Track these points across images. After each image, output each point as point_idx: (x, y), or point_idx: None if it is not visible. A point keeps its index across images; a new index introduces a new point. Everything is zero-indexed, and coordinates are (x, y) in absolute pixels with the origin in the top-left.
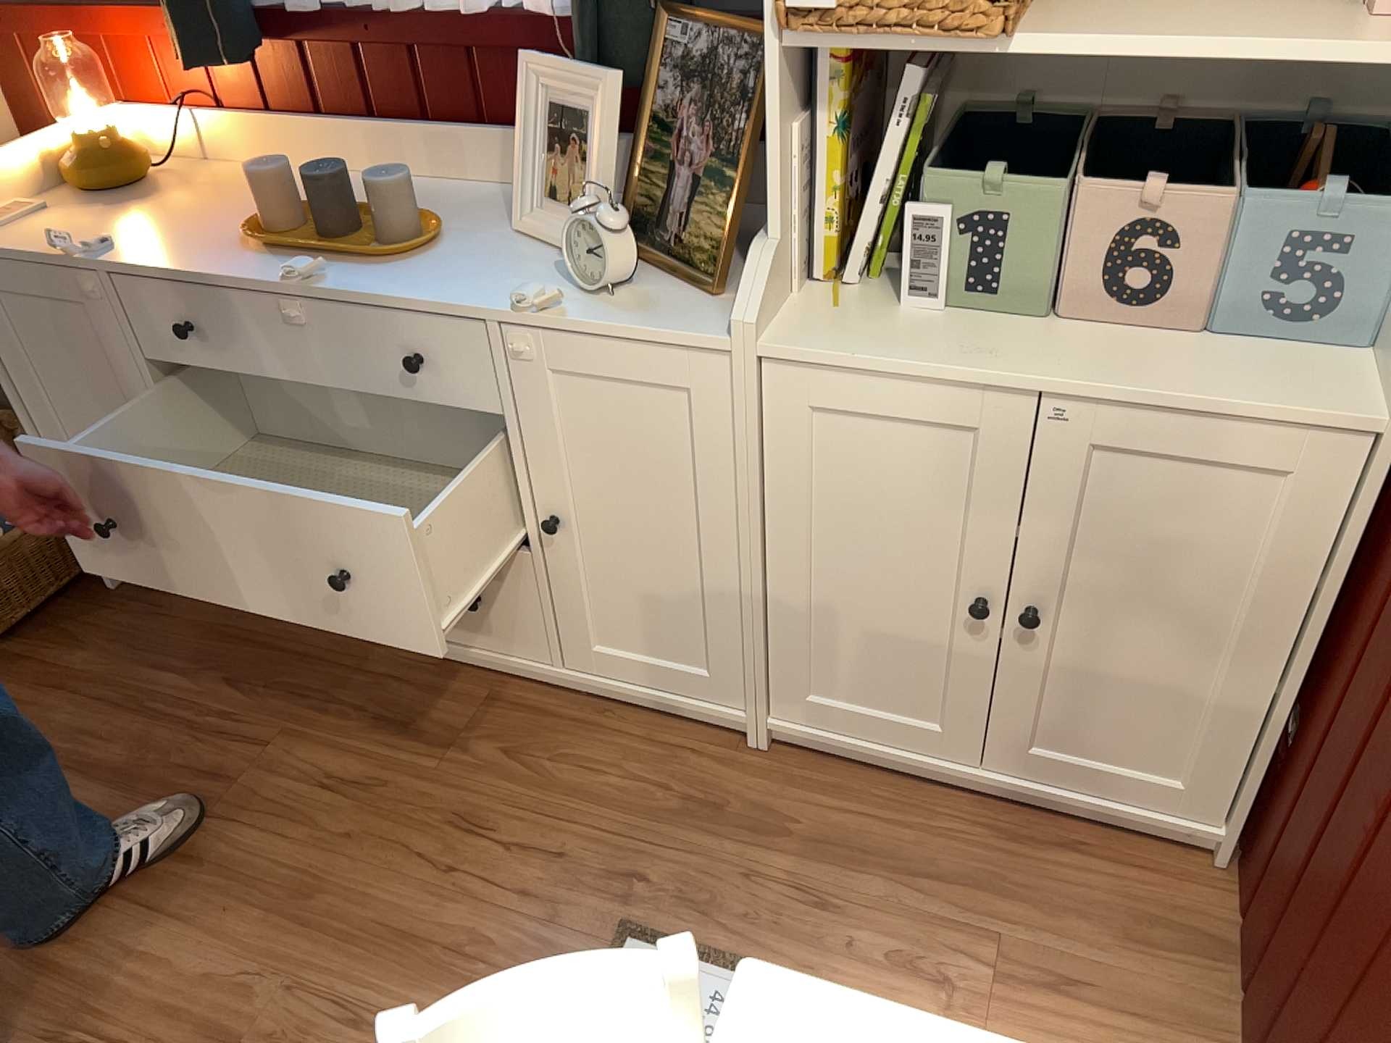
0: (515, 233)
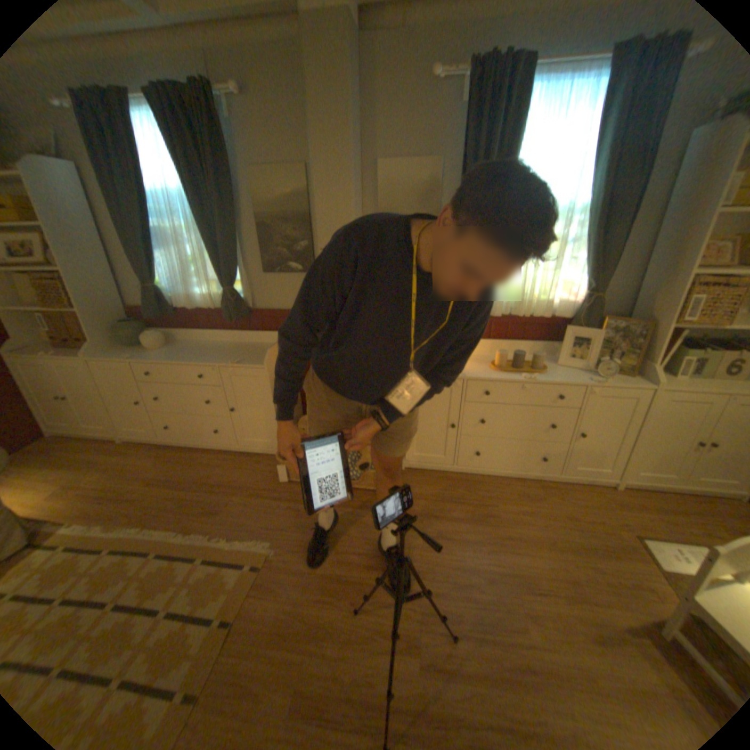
0: (558, 367)
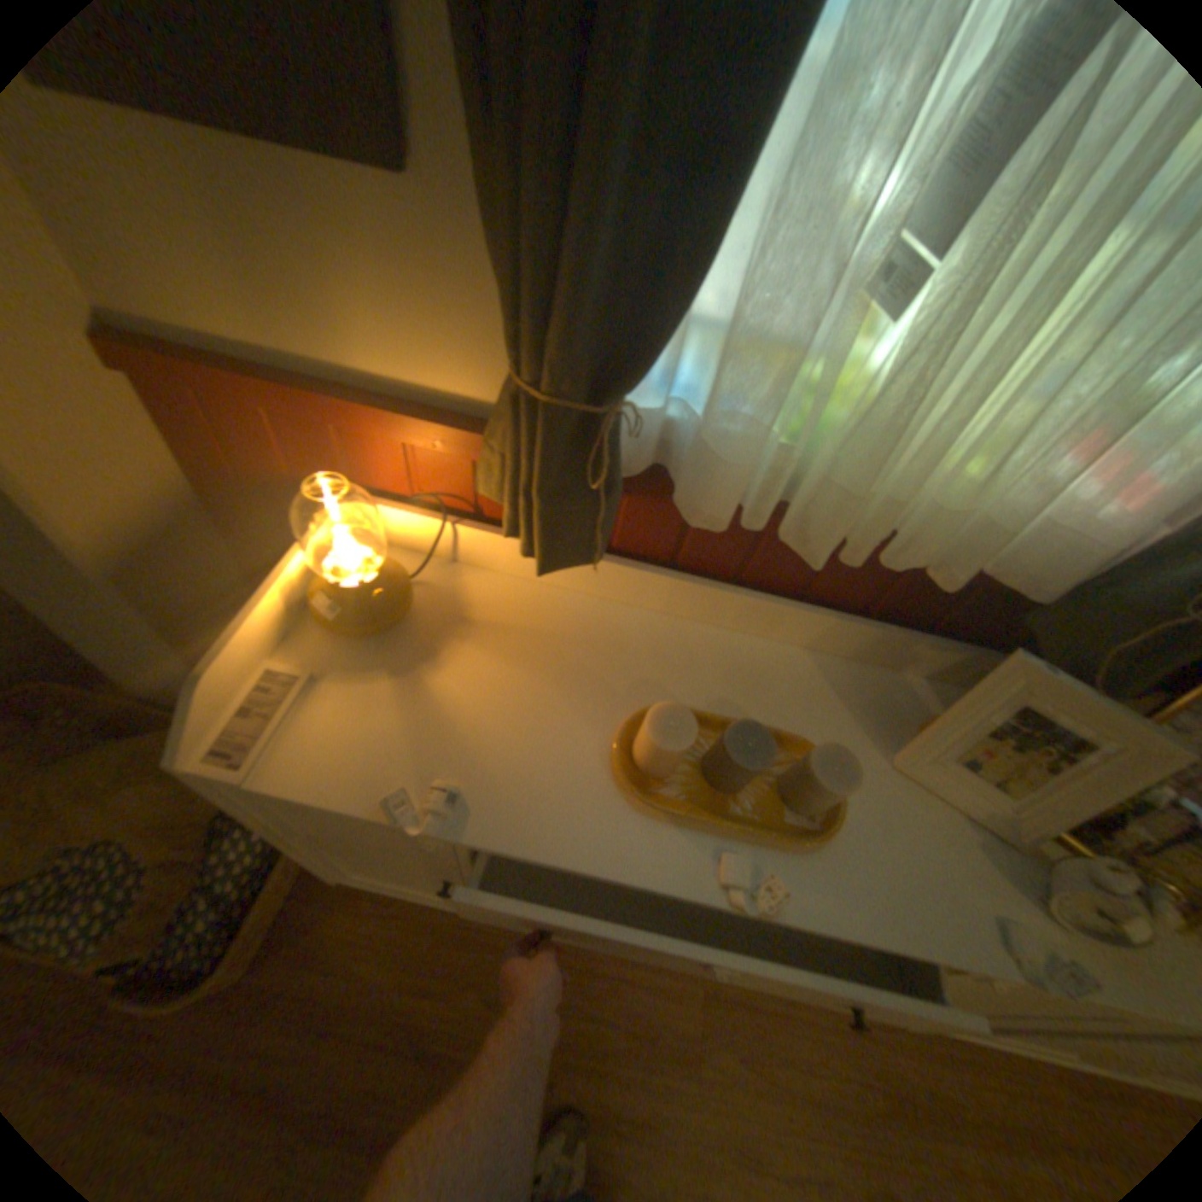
0: (897, 774)
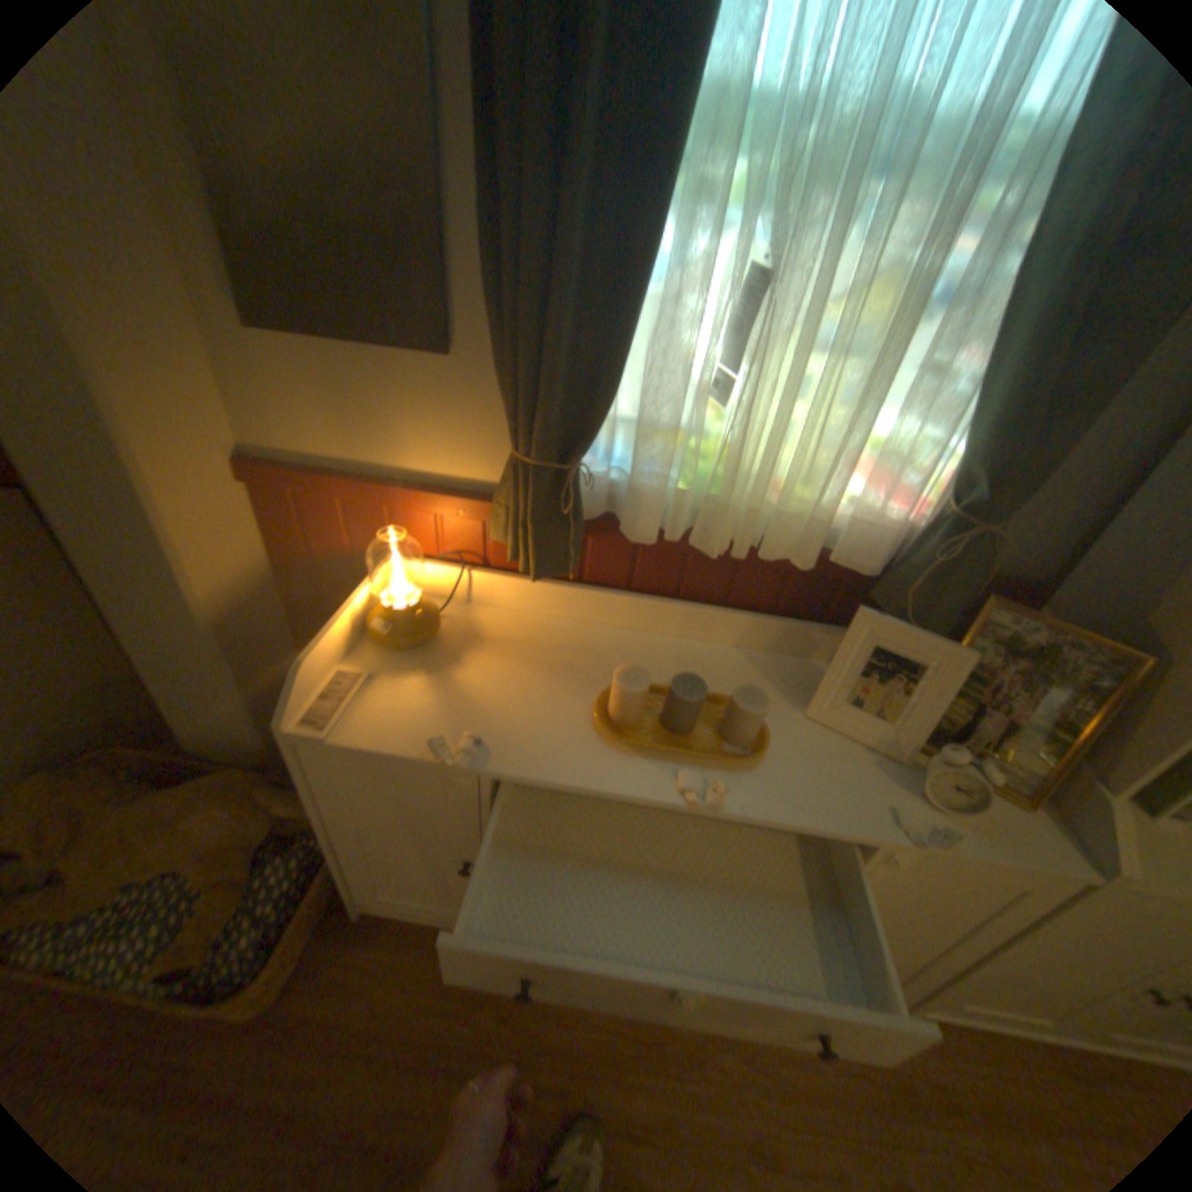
0: (808, 722)
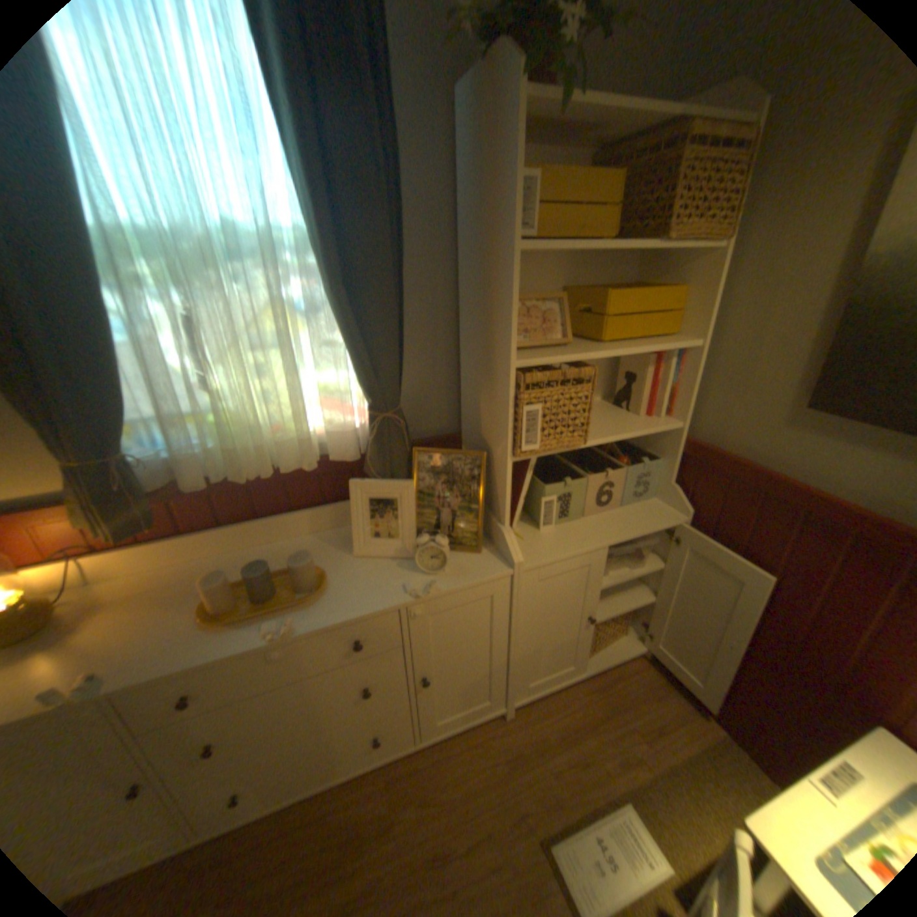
0: (356, 559)
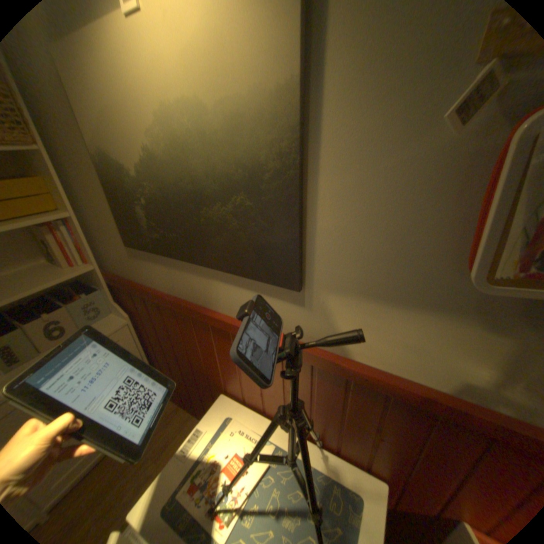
0: None
